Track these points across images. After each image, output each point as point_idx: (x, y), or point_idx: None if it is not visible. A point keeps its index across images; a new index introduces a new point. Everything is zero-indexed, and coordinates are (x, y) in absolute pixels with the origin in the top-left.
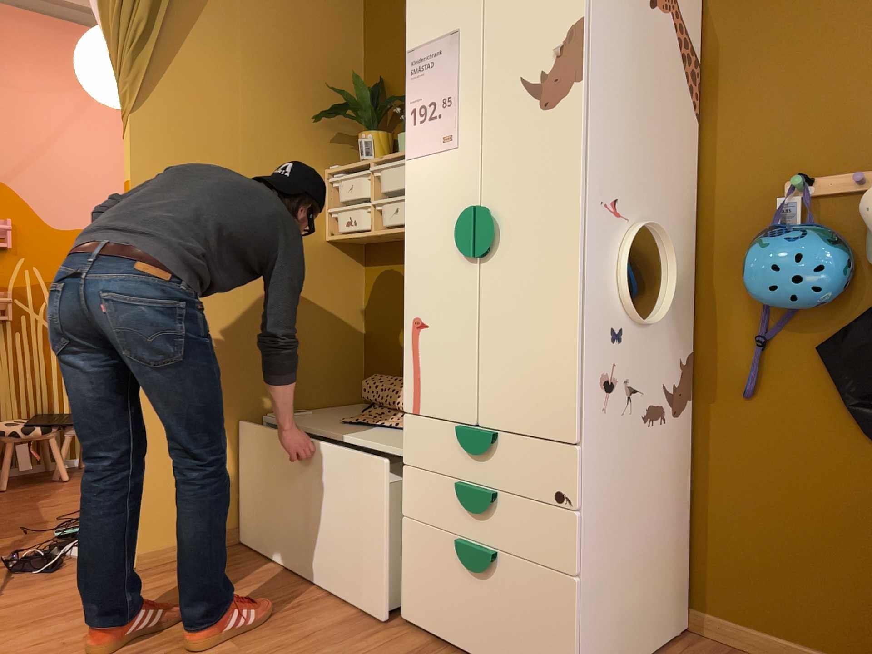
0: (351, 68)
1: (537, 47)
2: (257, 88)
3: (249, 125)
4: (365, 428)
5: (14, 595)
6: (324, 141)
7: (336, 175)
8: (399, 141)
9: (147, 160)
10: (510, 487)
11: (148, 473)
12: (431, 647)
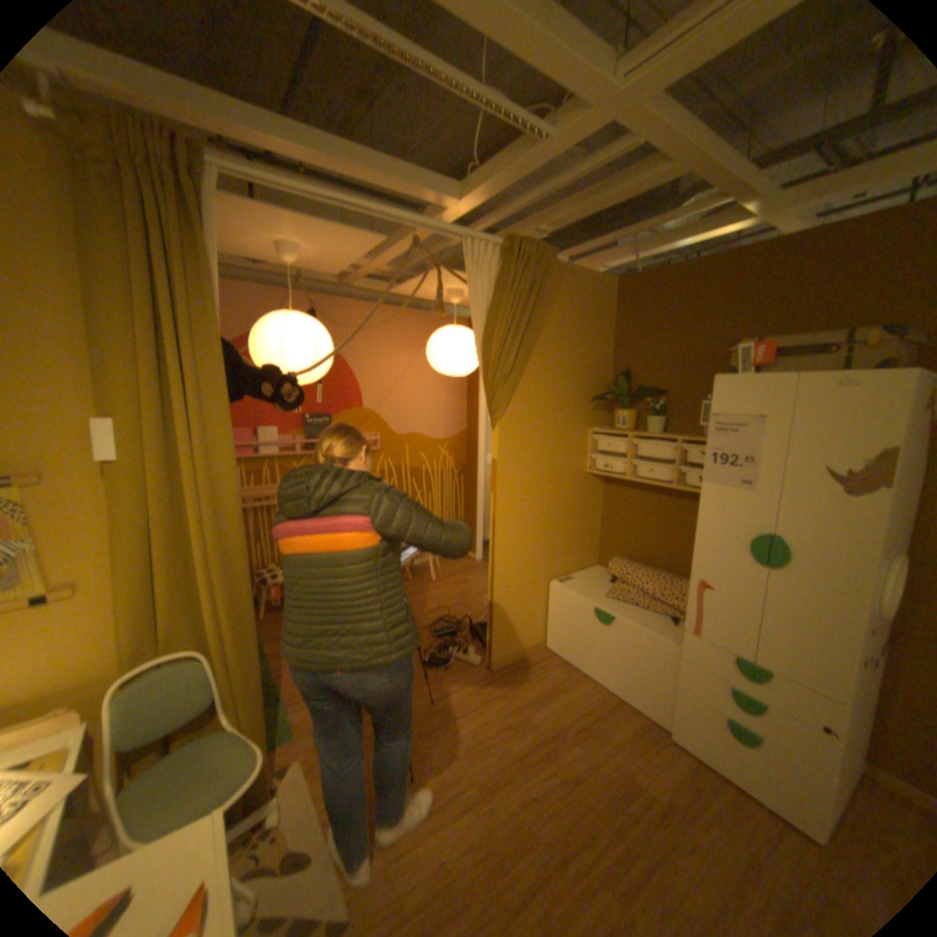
0: (605, 359)
1: (846, 452)
2: (557, 387)
3: (552, 411)
4: (627, 606)
5: (440, 689)
6: (588, 411)
7: (598, 436)
8: (648, 421)
9: (504, 447)
10: (780, 707)
11: (499, 622)
12: (701, 769)
